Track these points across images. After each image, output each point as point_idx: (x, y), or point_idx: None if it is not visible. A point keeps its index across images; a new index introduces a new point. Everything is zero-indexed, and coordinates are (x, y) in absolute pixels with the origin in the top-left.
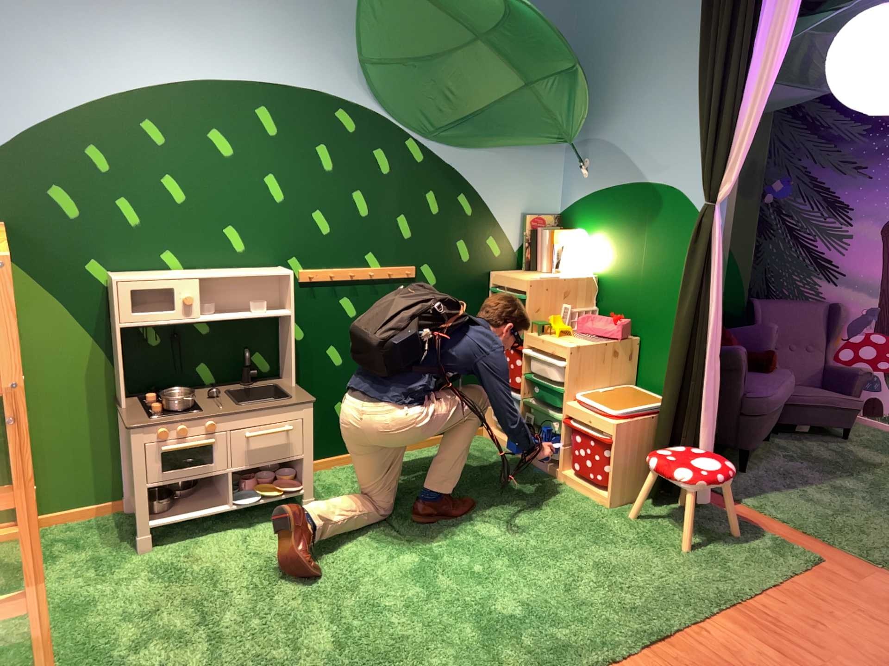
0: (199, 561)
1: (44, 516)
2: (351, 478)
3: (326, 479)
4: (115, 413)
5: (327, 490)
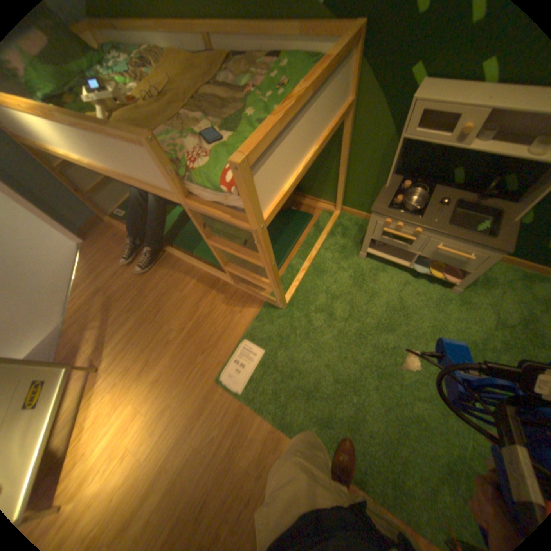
0: (370, 283)
1: (338, 210)
2: (509, 286)
3: (491, 274)
4: (386, 178)
5: (481, 285)
